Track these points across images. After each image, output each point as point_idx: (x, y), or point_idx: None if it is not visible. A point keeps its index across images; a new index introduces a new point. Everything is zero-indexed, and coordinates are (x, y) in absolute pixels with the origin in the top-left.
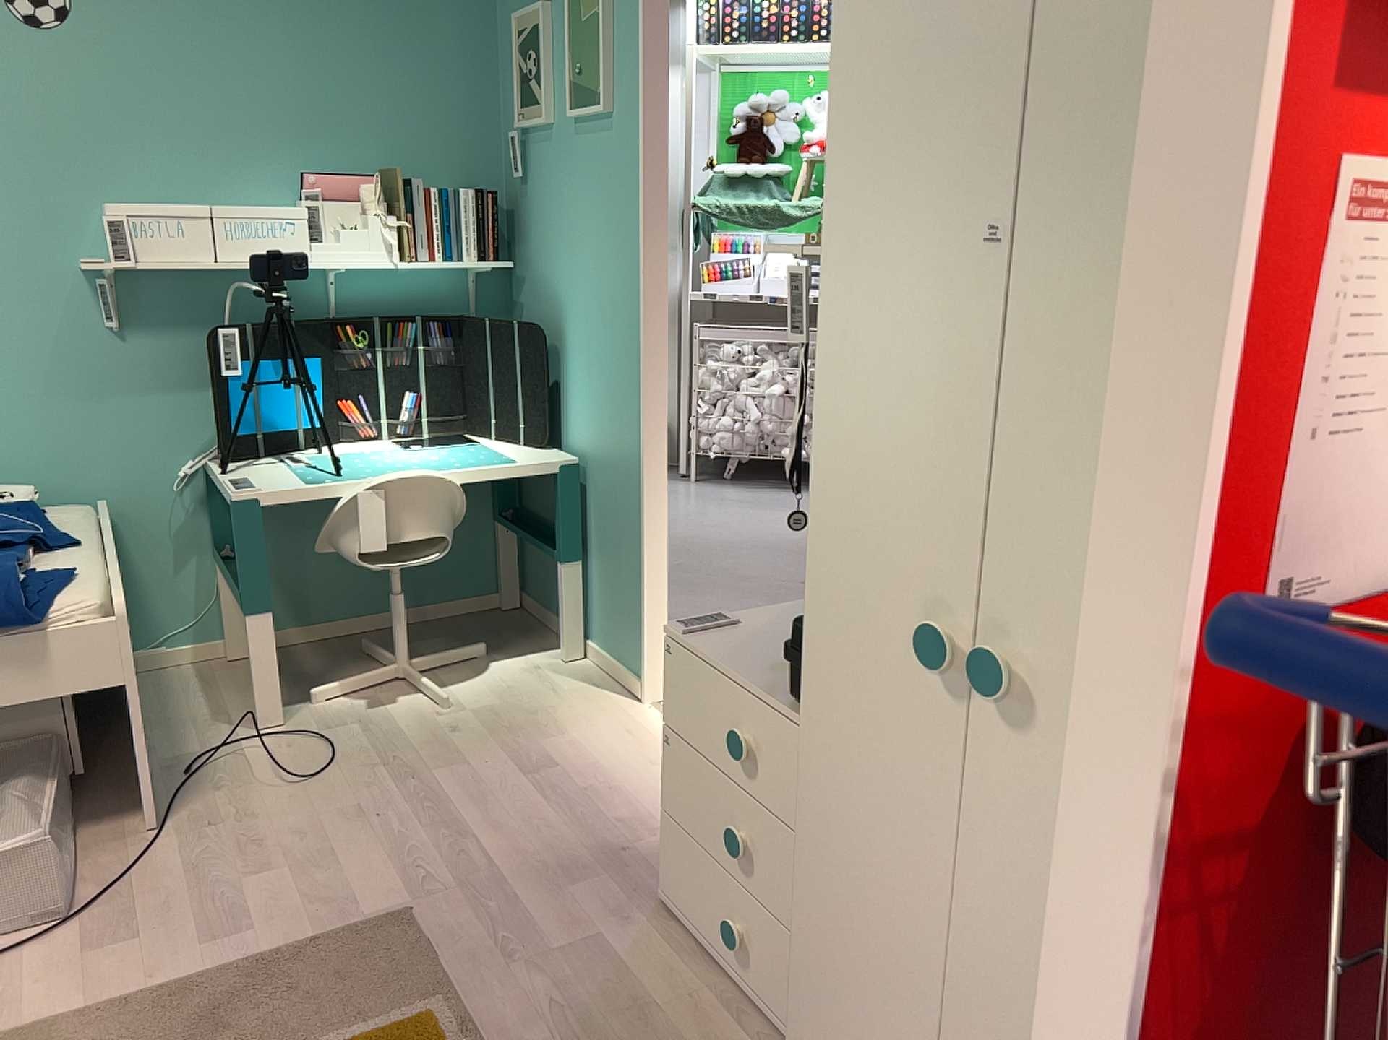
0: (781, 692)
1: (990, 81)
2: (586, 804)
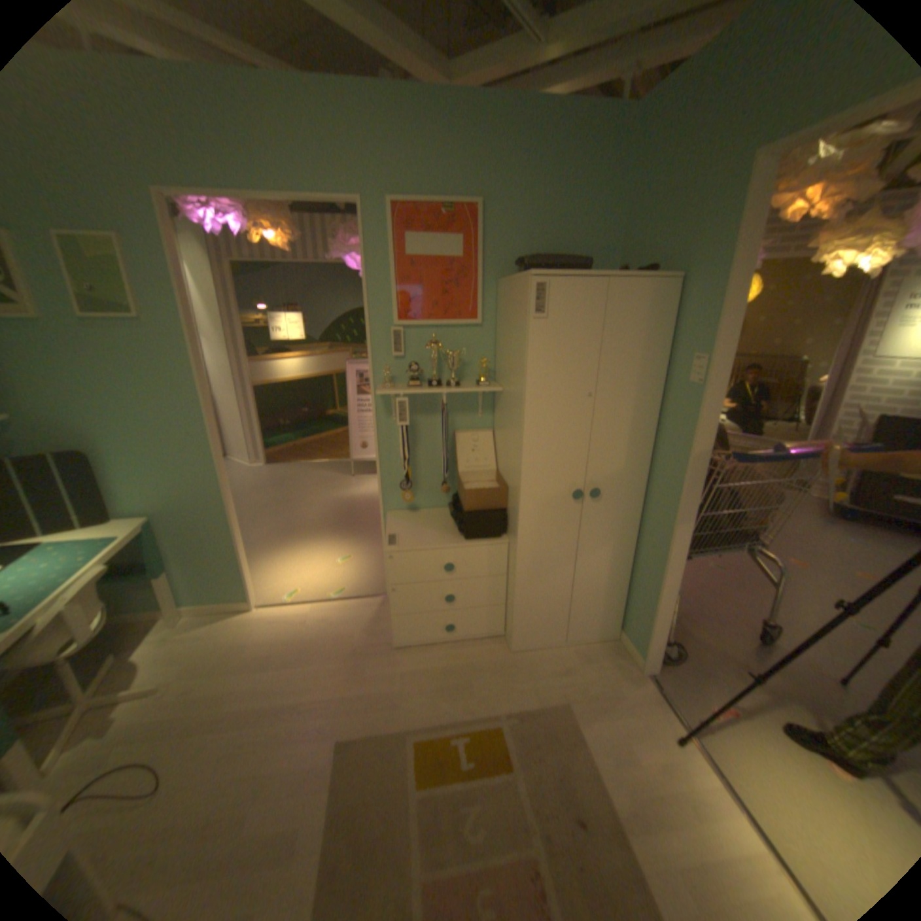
0: (459, 542)
1: (589, 361)
2: (311, 655)
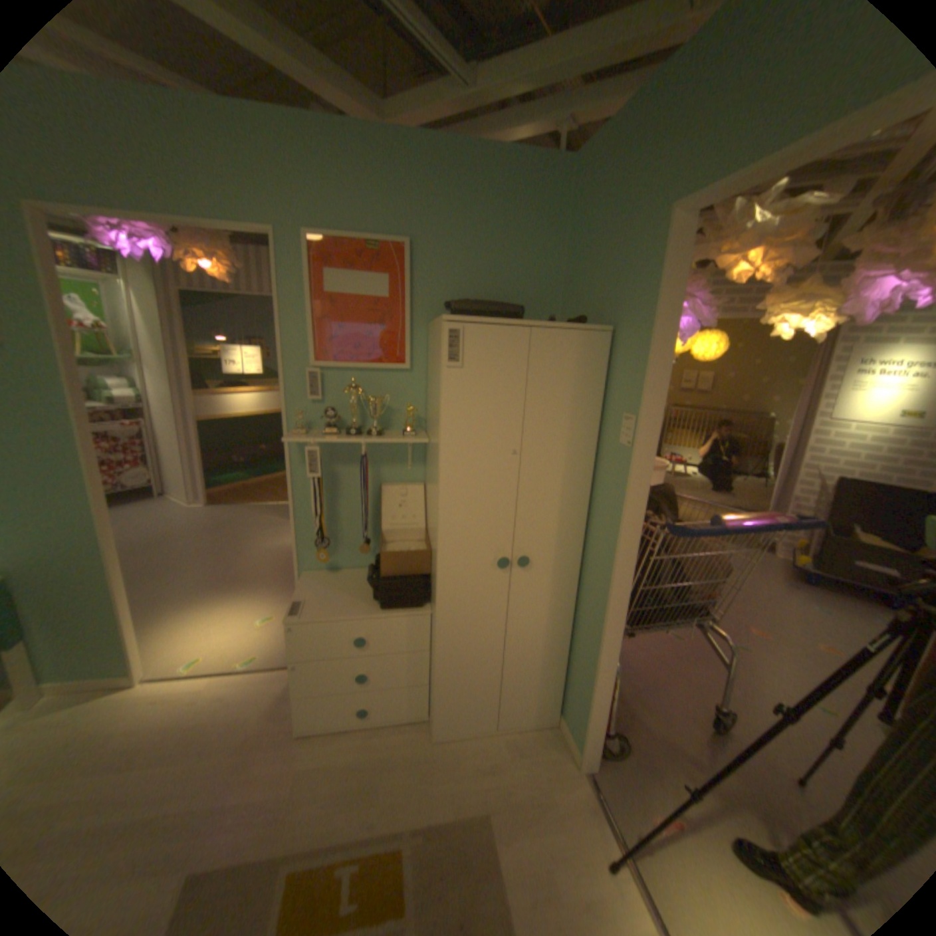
0: (374, 612)
1: (512, 416)
2: (193, 746)
